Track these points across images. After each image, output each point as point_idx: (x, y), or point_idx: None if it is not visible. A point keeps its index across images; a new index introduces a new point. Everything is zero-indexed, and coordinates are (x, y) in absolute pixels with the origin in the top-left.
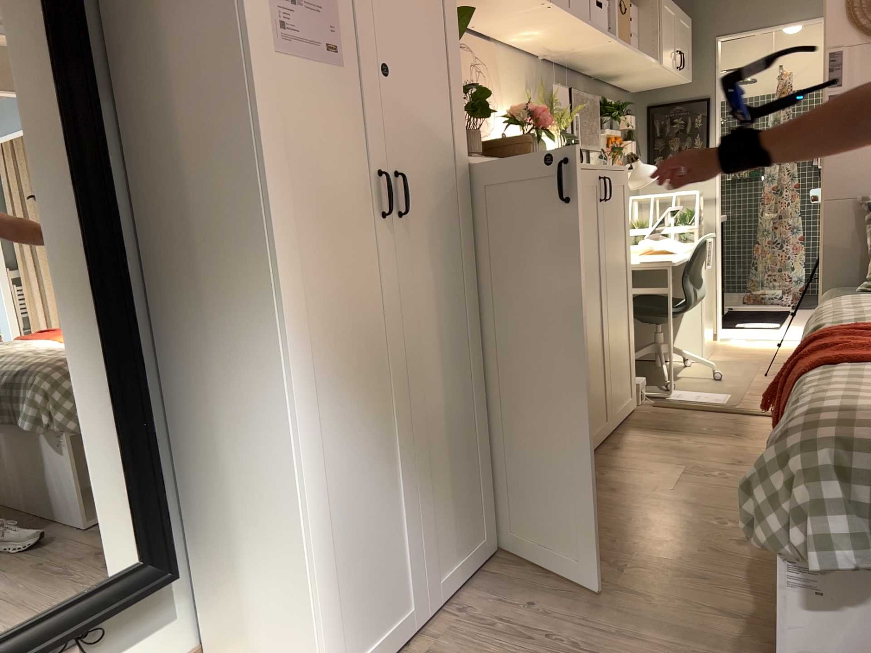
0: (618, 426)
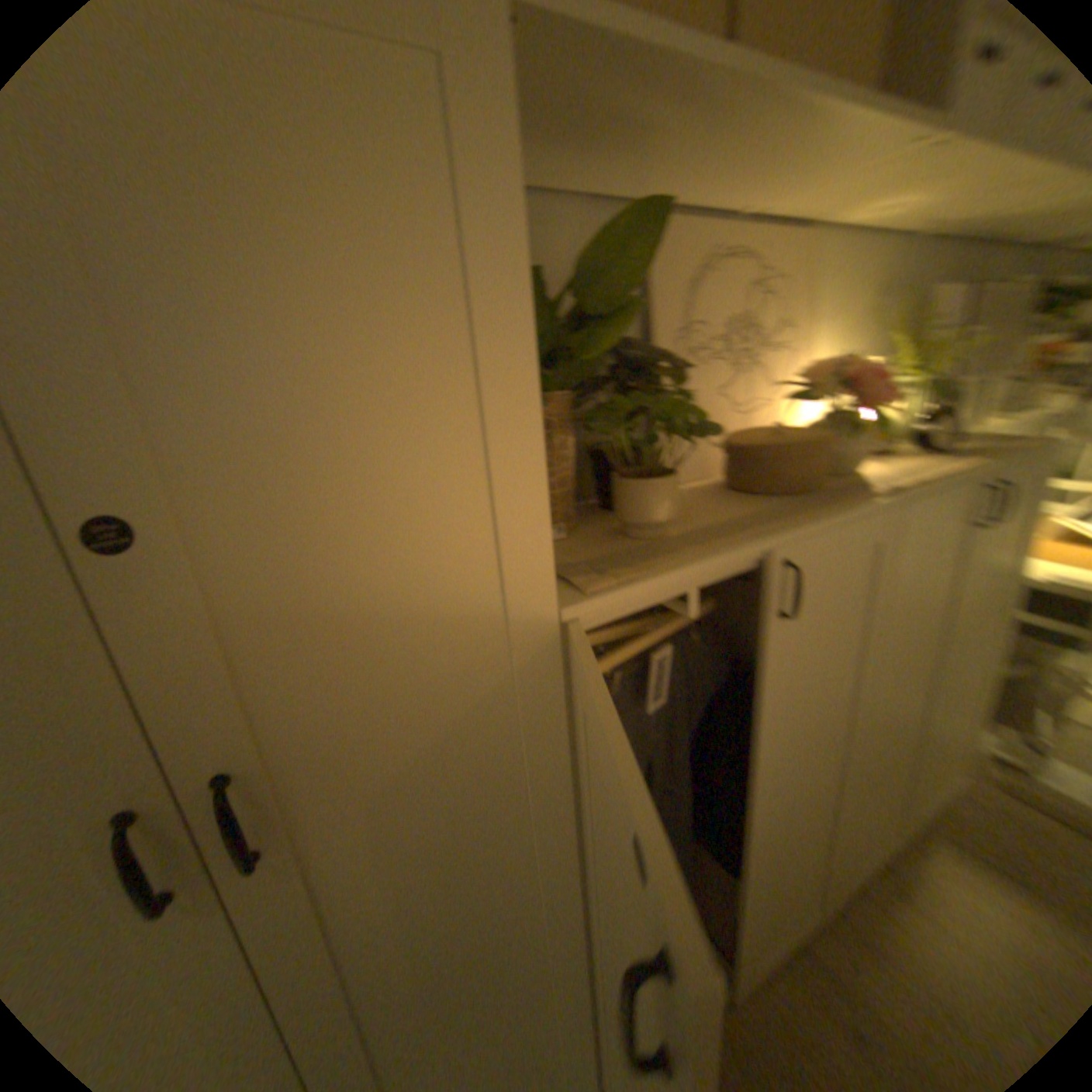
0: (922, 830)
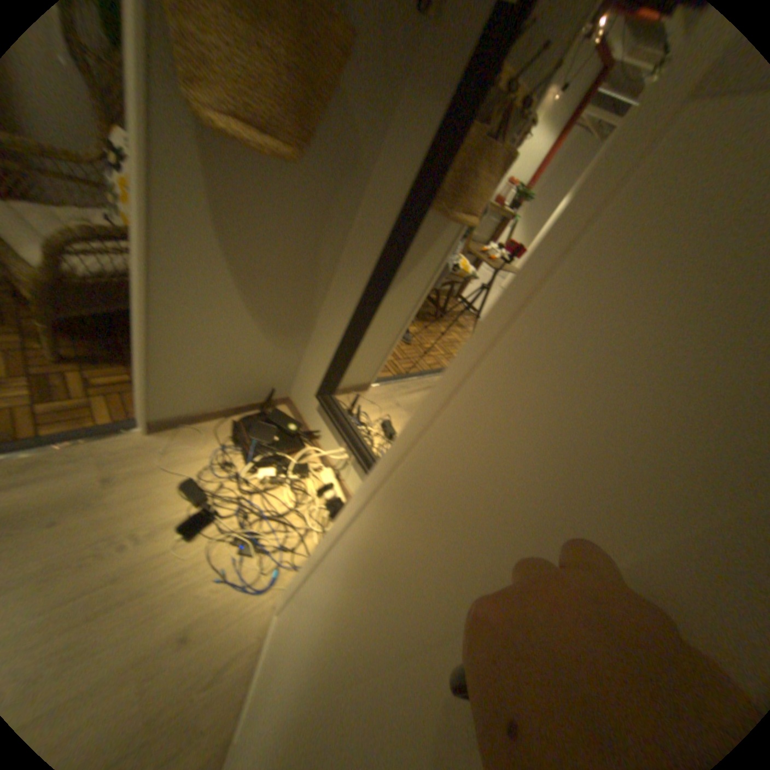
0: None
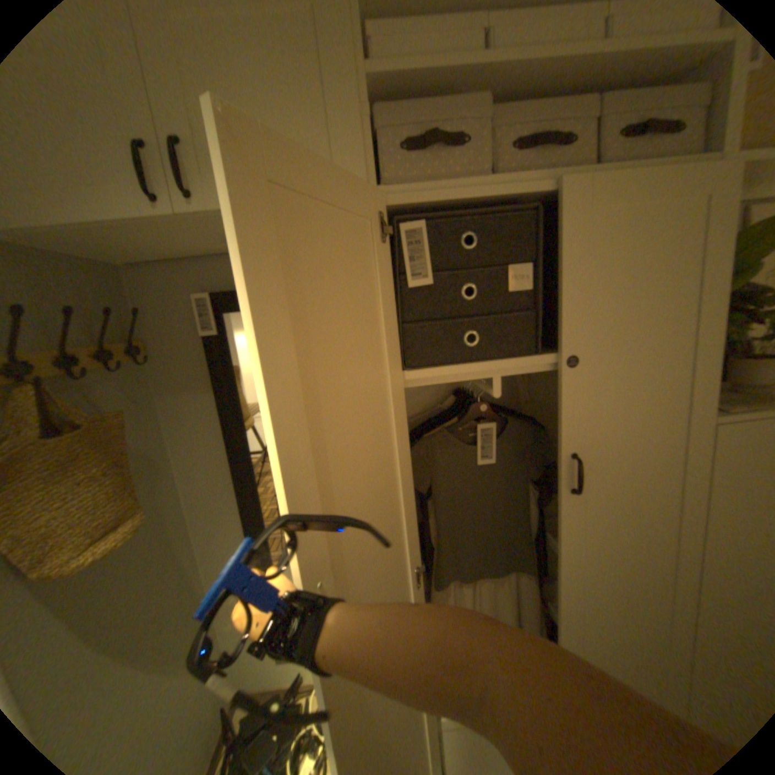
0: None
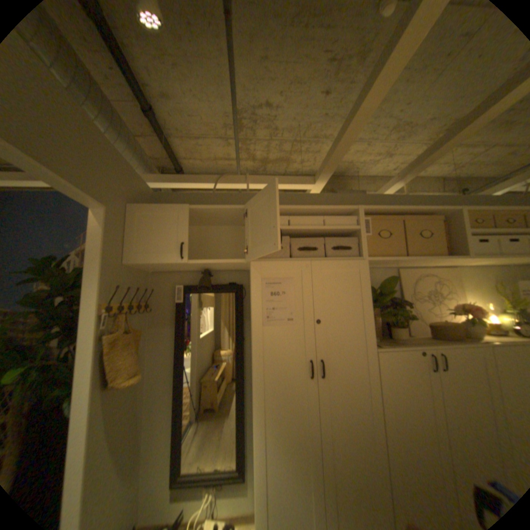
0: None
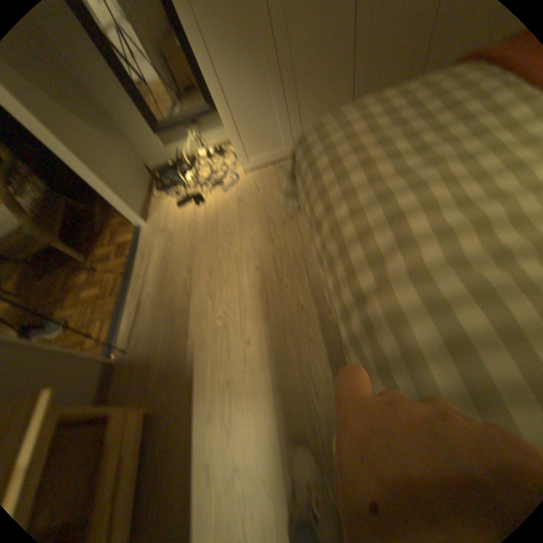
0: None
